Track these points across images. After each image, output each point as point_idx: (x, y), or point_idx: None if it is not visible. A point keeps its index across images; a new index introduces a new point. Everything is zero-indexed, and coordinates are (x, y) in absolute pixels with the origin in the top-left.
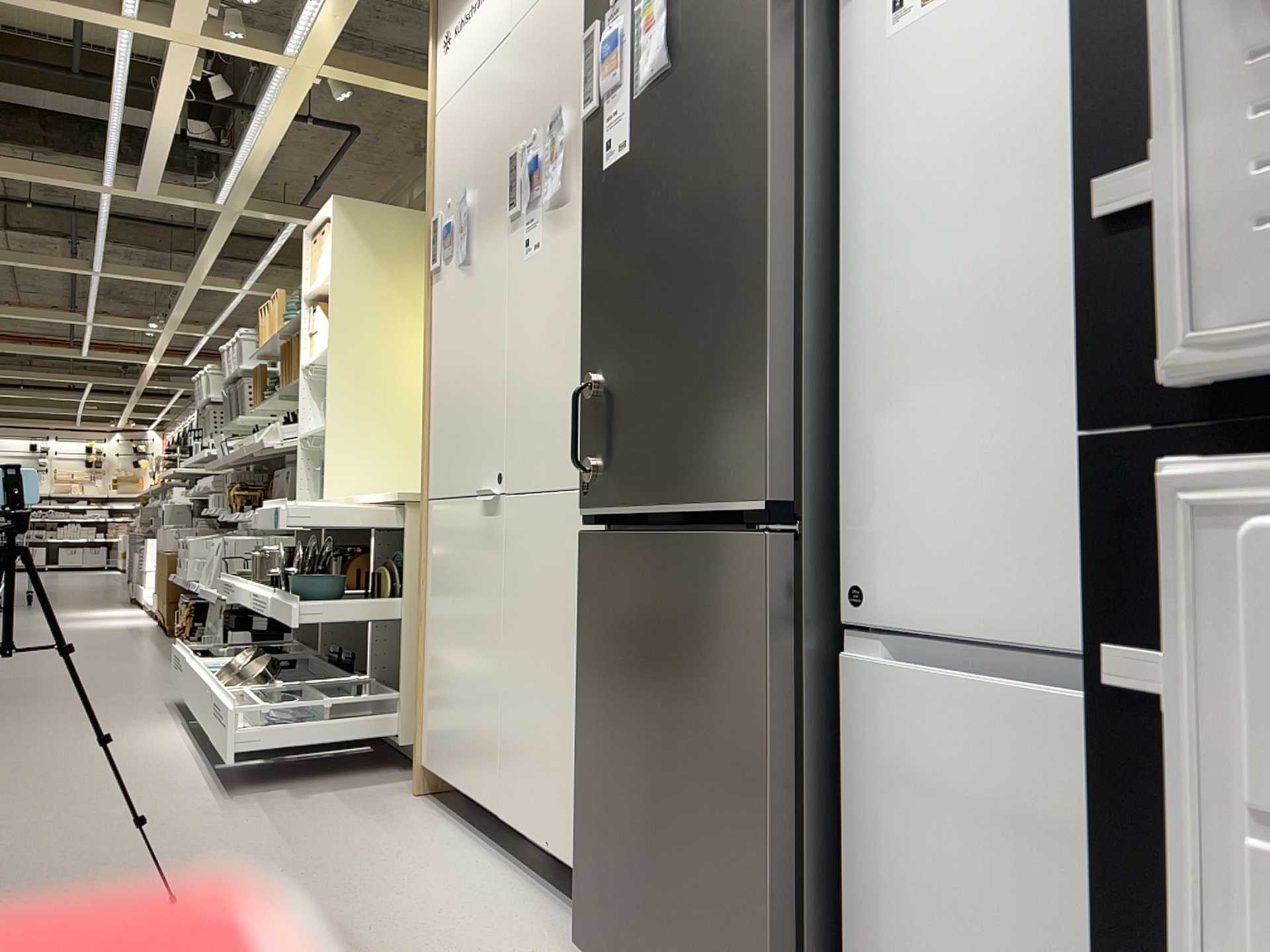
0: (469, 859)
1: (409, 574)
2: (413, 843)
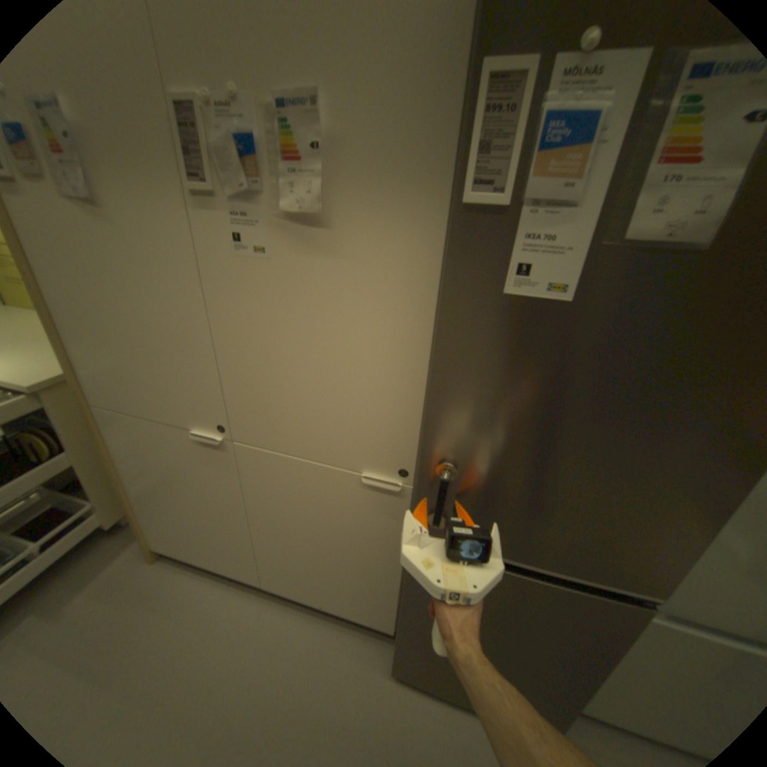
0: (249, 612)
1: (67, 435)
2: (199, 618)
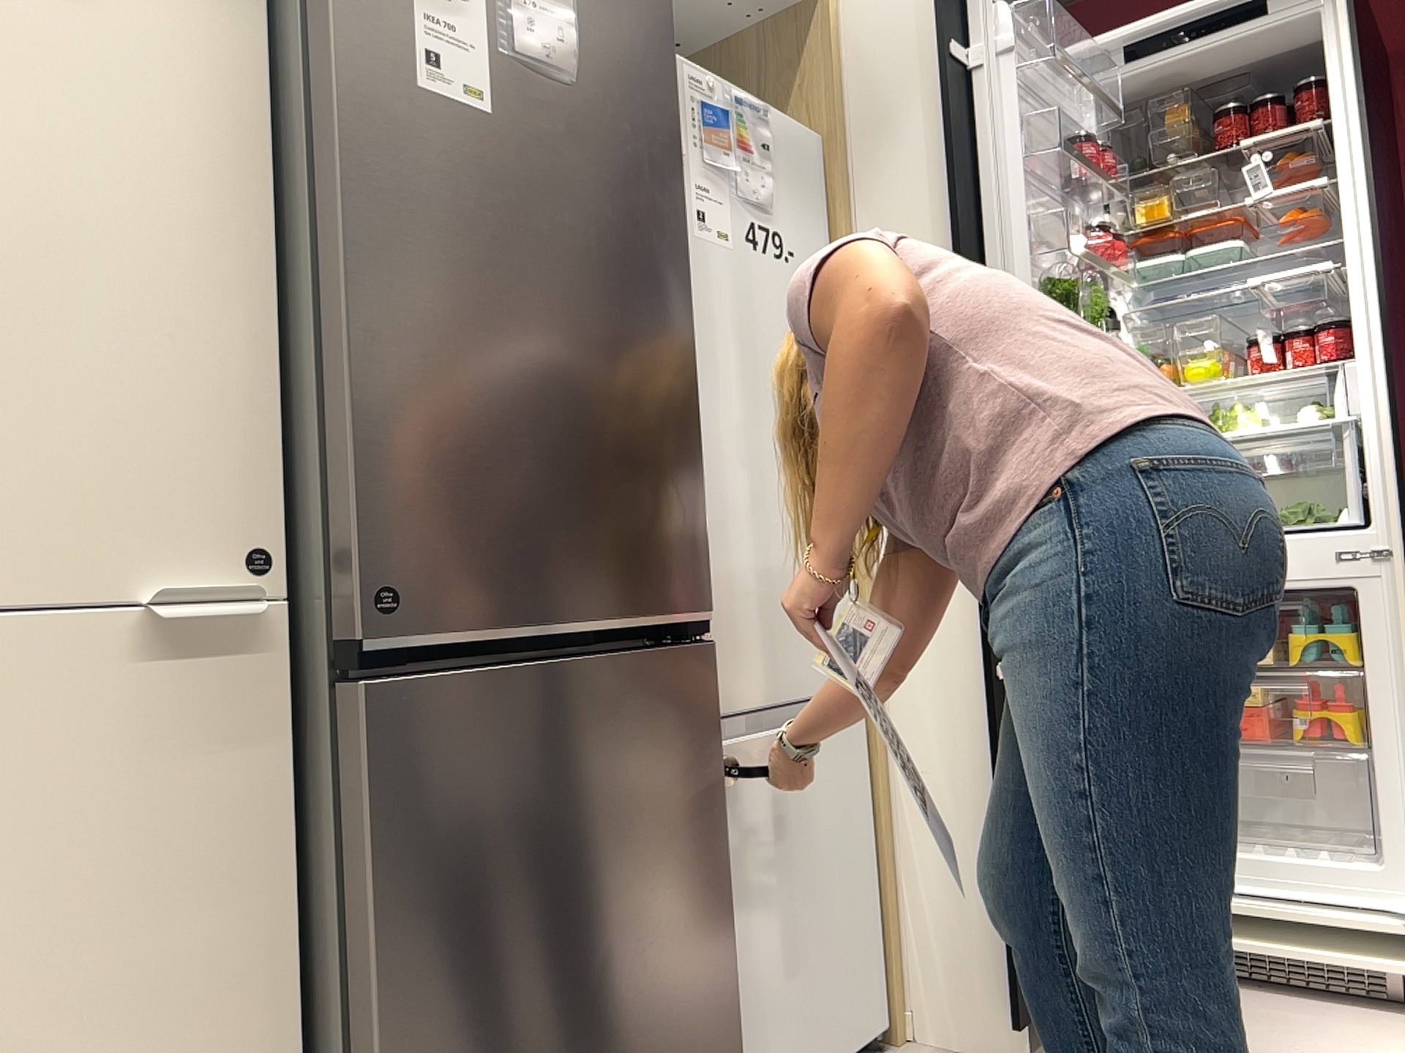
0: None
1: None
2: None
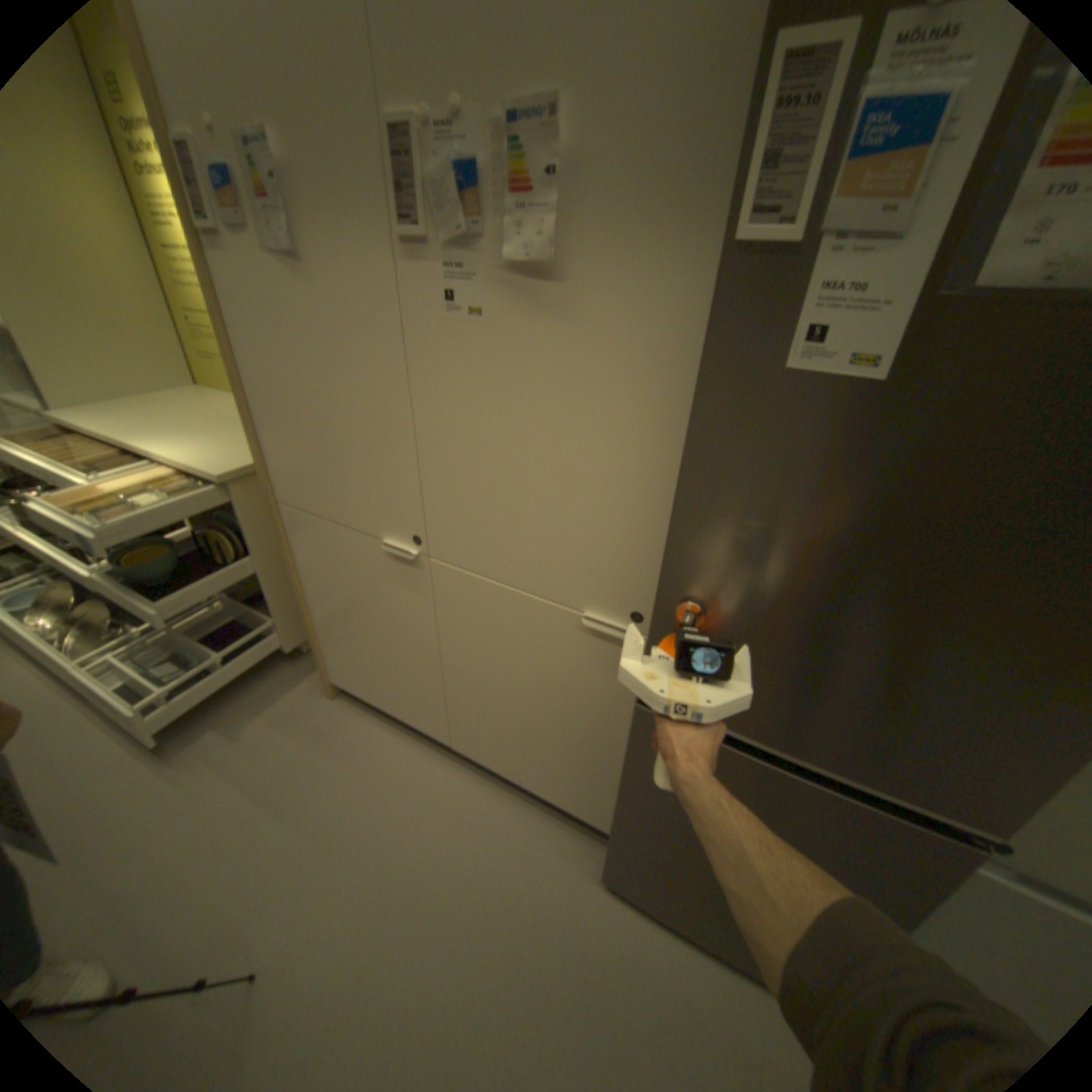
0: (435, 774)
1: (252, 537)
2: (379, 769)
